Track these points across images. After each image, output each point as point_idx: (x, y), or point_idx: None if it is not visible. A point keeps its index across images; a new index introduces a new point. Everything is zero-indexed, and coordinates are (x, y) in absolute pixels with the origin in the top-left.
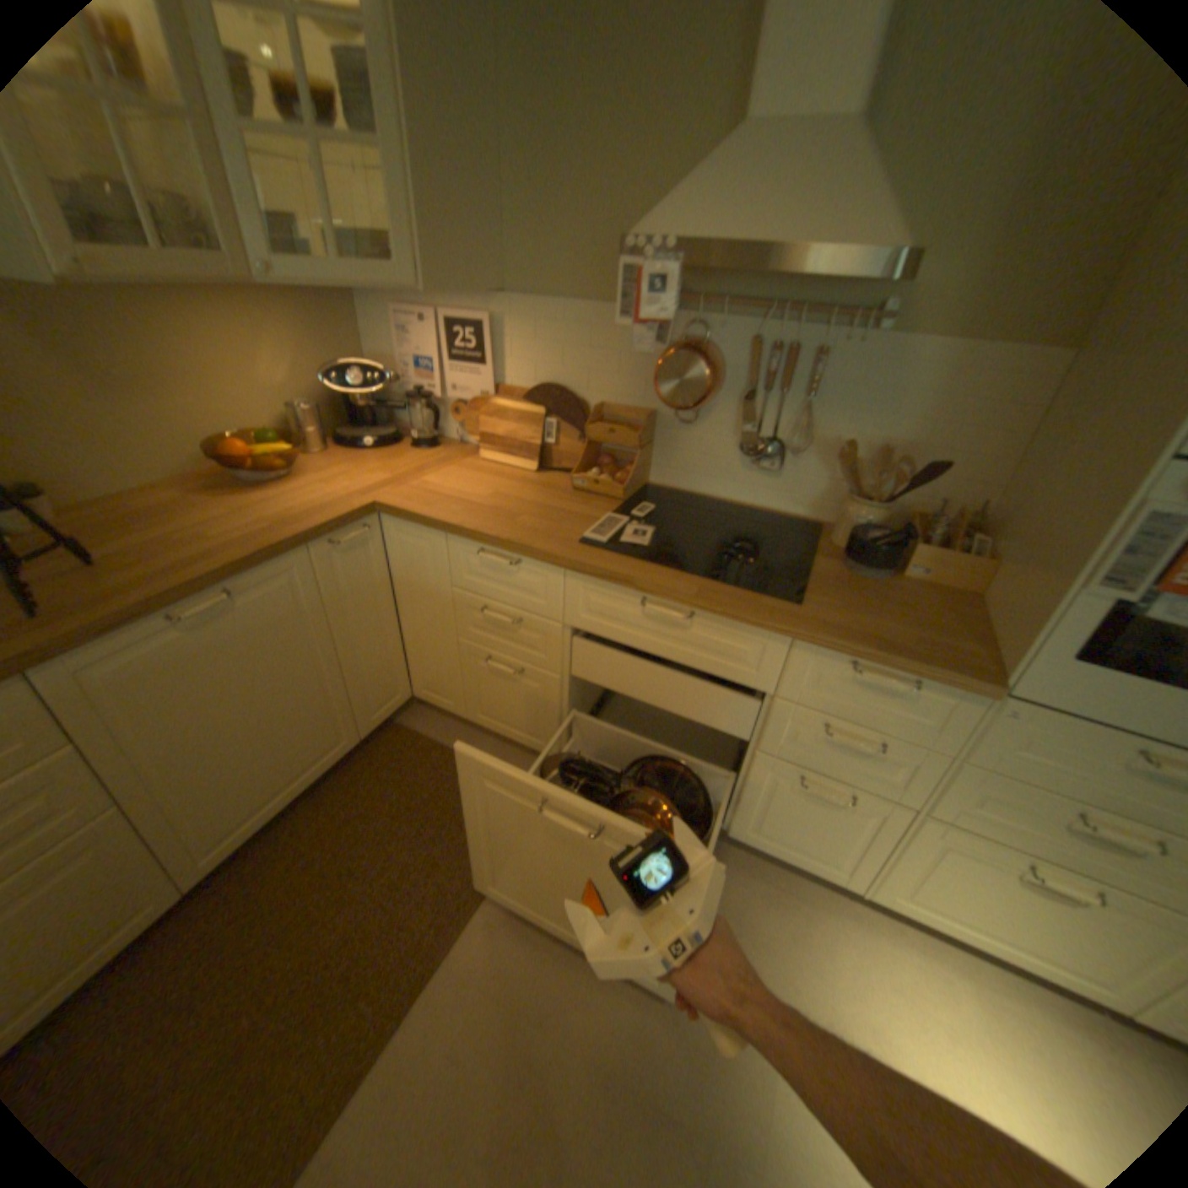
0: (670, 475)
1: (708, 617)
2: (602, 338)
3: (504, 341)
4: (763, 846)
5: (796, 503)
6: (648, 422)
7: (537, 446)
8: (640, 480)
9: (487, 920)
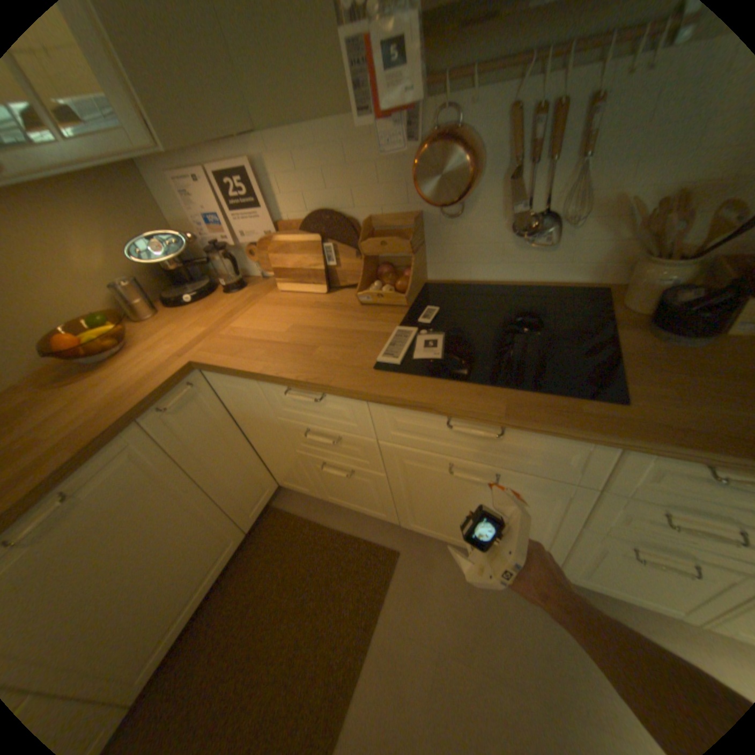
0: (445, 269)
1: (521, 429)
2: (354, 152)
3: (269, 180)
4: (593, 587)
5: (577, 271)
6: (415, 226)
7: (322, 270)
8: (419, 281)
9: (369, 685)
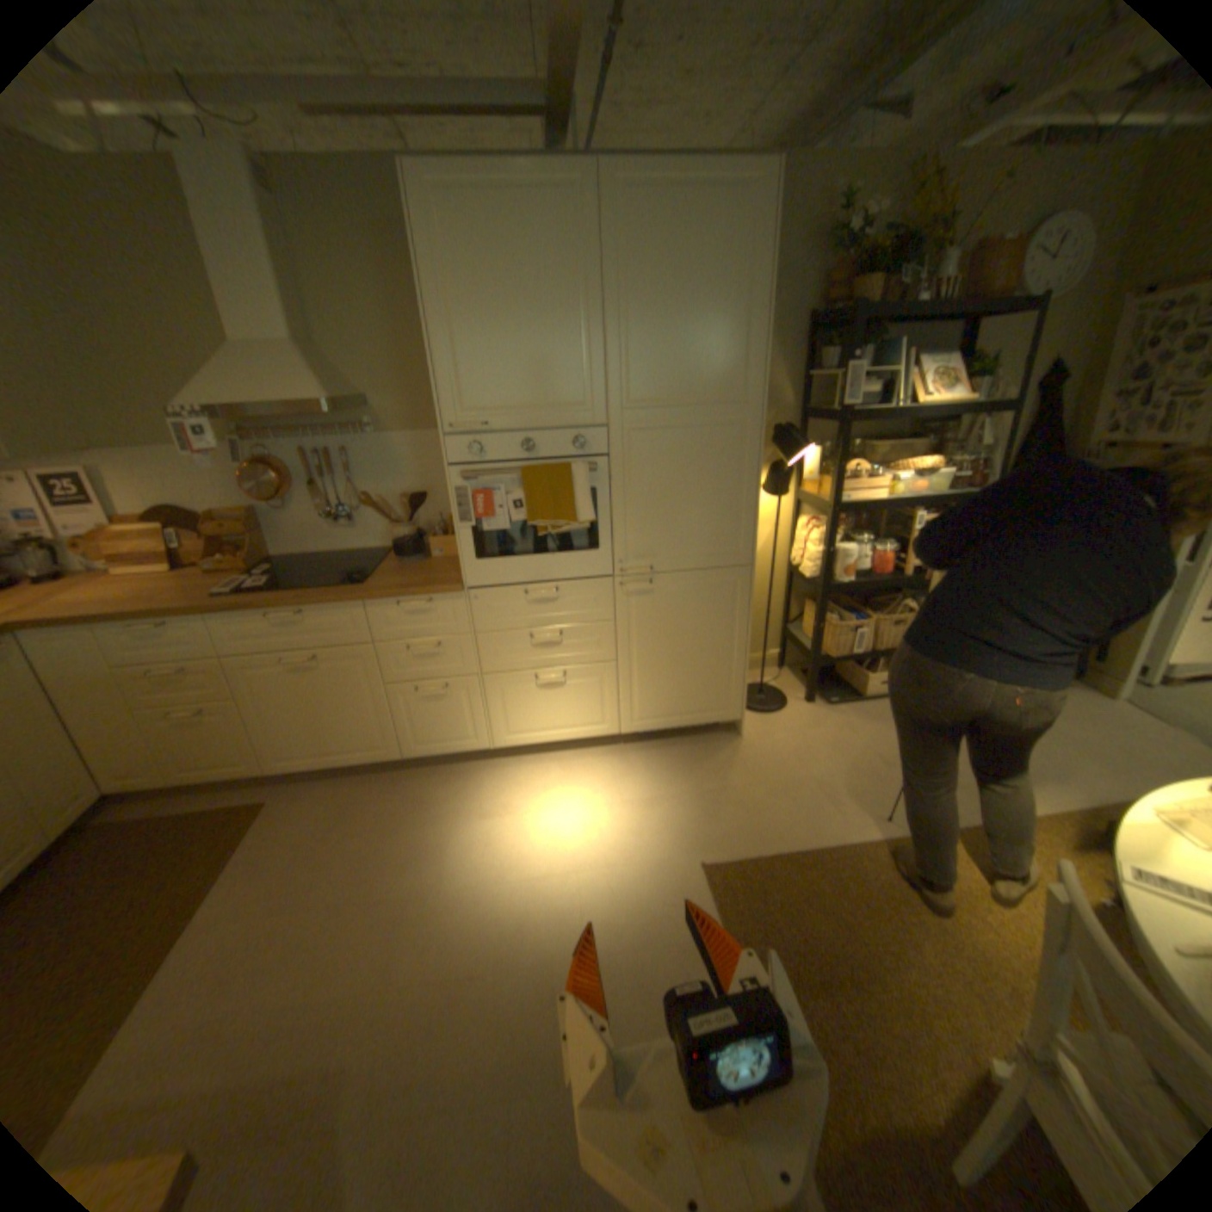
0: (282, 547)
1: (309, 610)
2: (190, 467)
3: (104, 484)
4: (423, 752)
5: (372, 540)
6: (246, 515)
7: (162, 553)
8: (258, 554)
9: (221, 890)
